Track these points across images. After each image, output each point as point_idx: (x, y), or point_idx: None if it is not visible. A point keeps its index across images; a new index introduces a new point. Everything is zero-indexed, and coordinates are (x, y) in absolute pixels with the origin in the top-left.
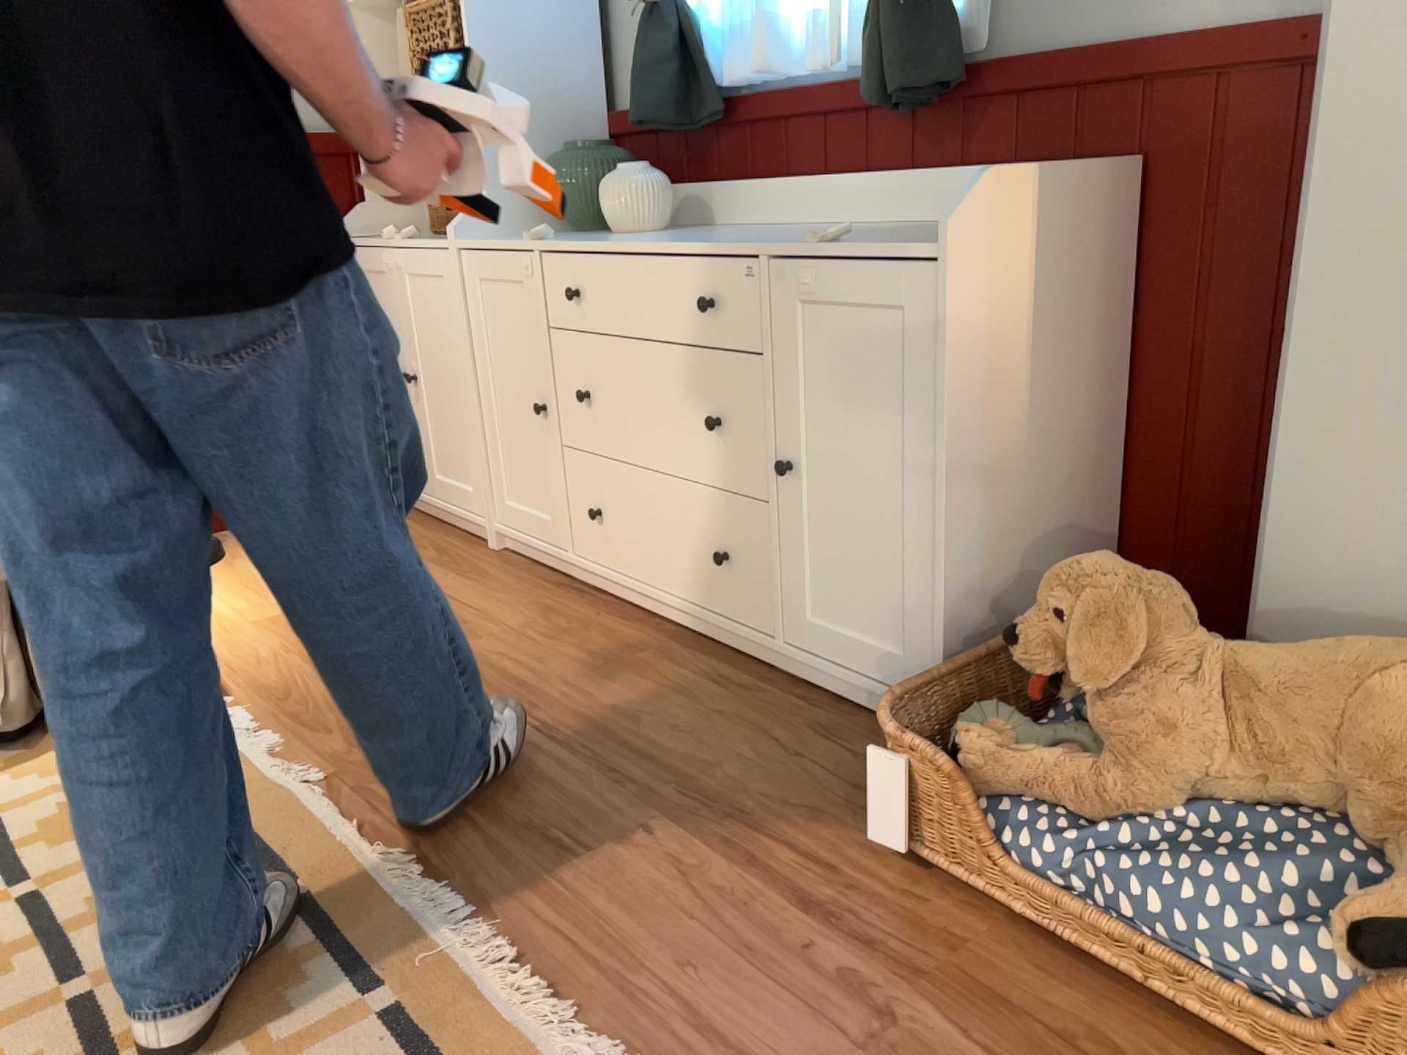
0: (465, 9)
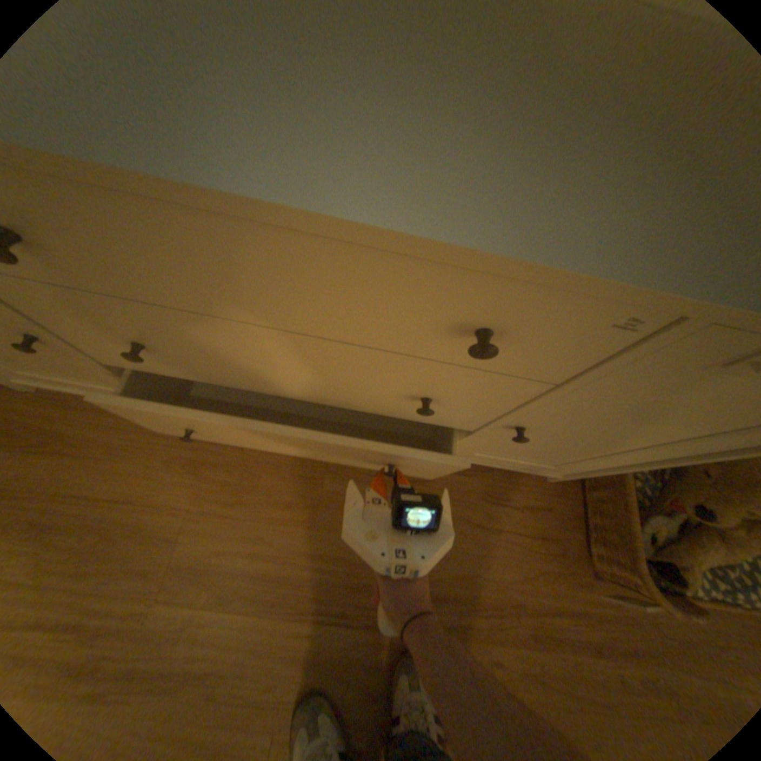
0: None
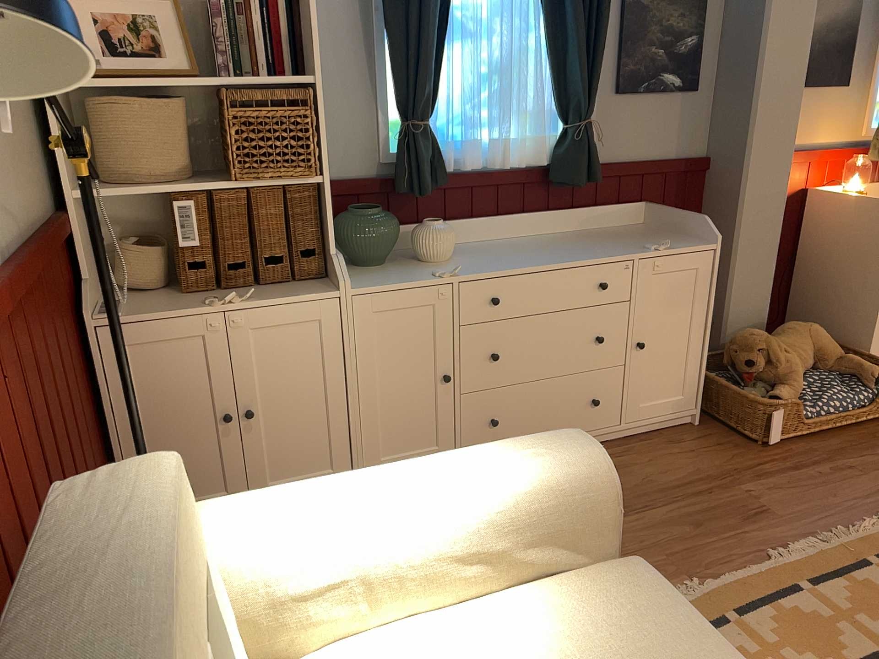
0: (321, 117)
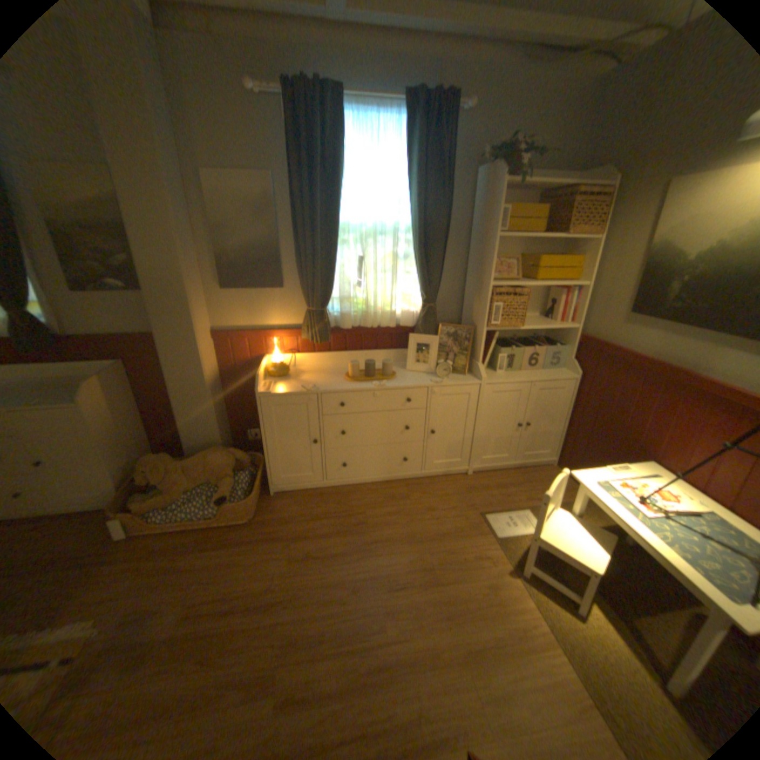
0: None
